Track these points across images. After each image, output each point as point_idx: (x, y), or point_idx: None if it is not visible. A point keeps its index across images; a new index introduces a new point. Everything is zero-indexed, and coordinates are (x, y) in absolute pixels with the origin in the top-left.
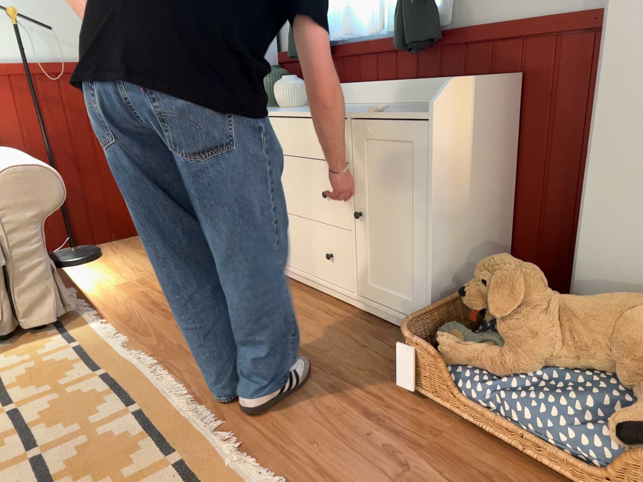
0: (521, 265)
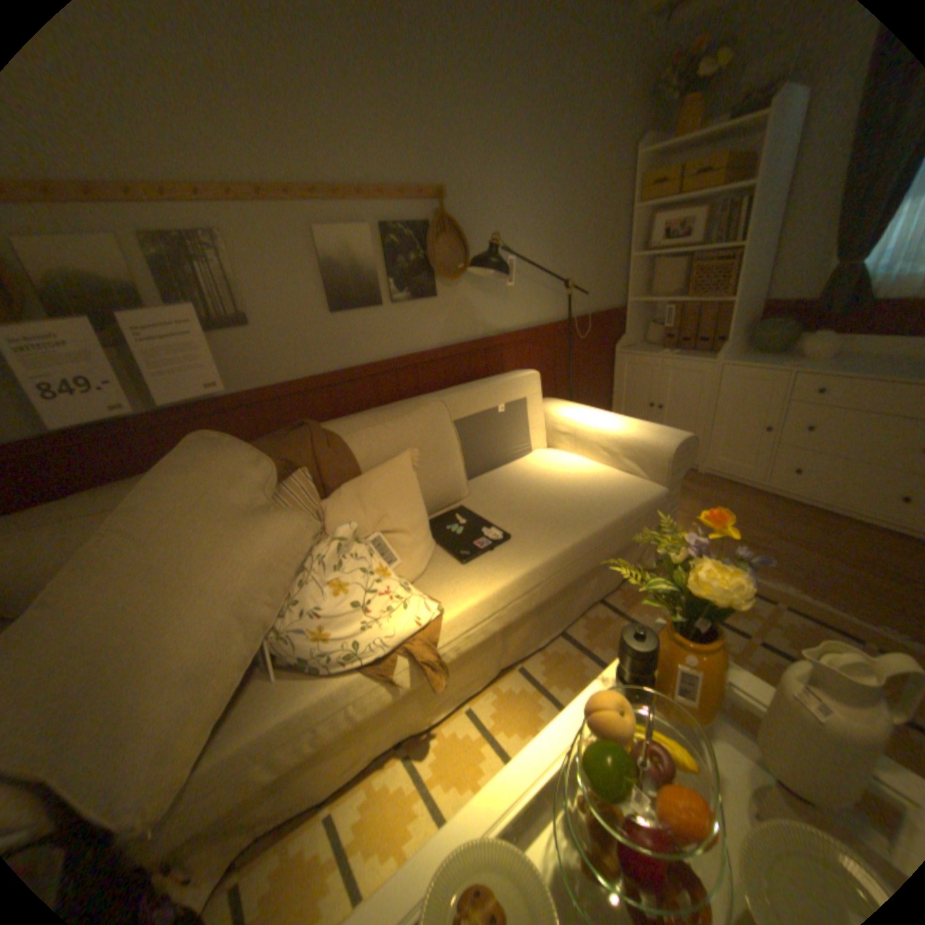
0: None
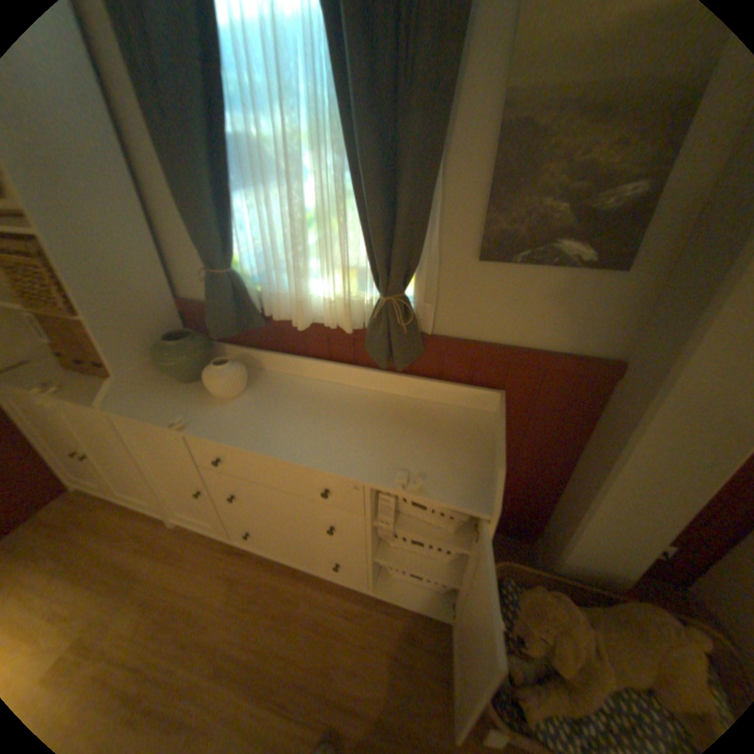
0: (568, 615)
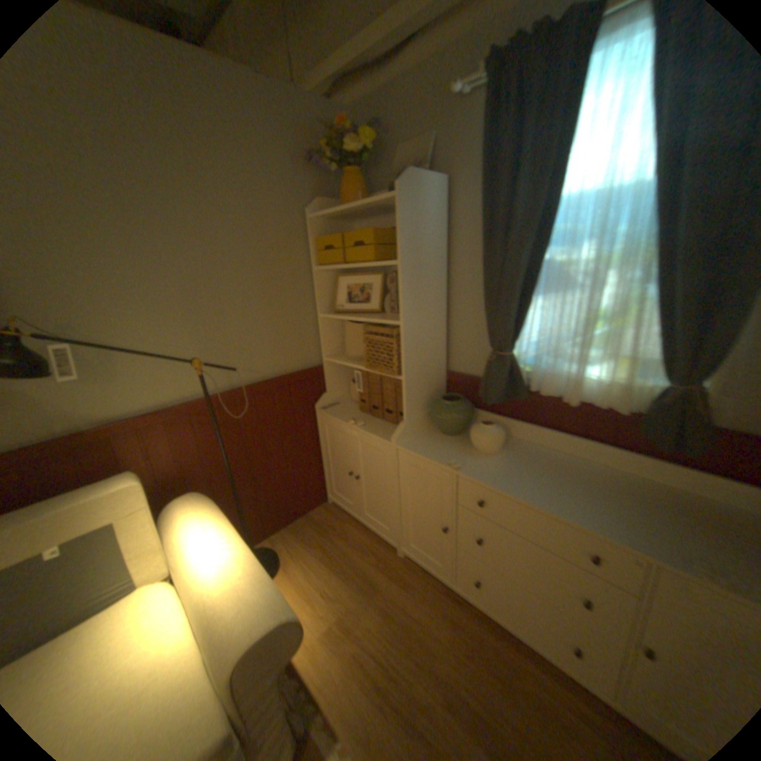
0: None
